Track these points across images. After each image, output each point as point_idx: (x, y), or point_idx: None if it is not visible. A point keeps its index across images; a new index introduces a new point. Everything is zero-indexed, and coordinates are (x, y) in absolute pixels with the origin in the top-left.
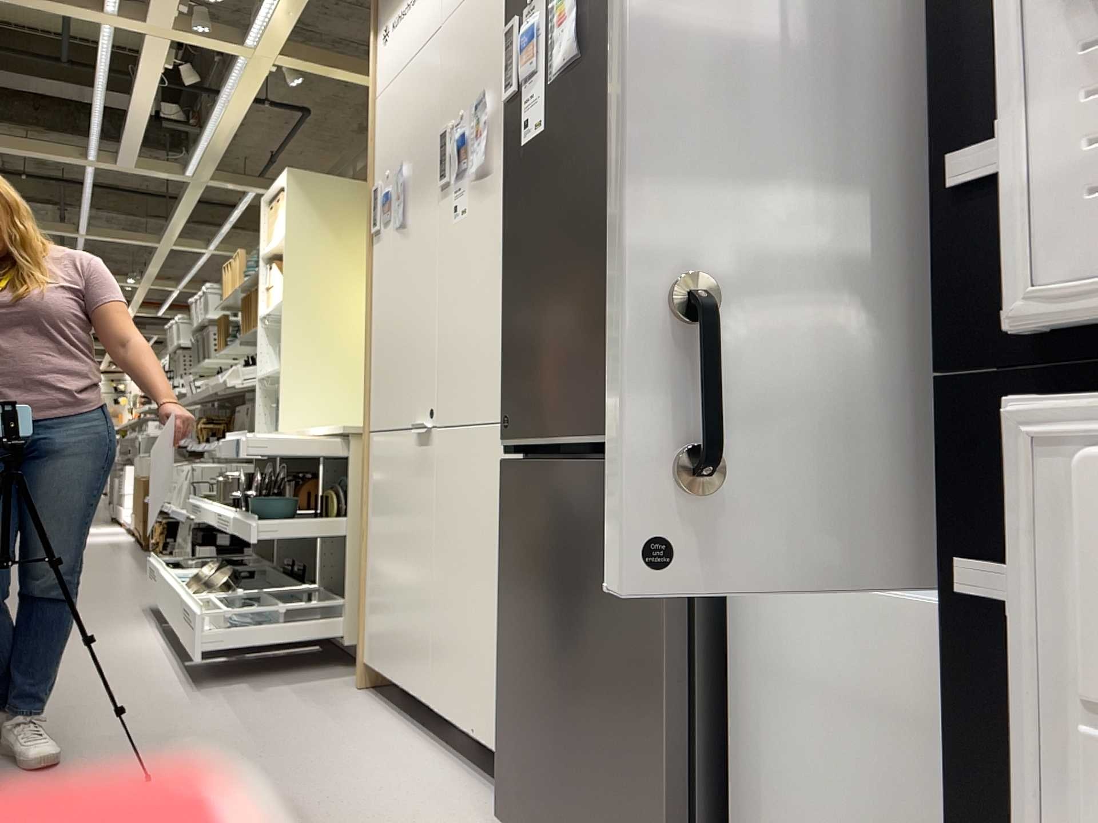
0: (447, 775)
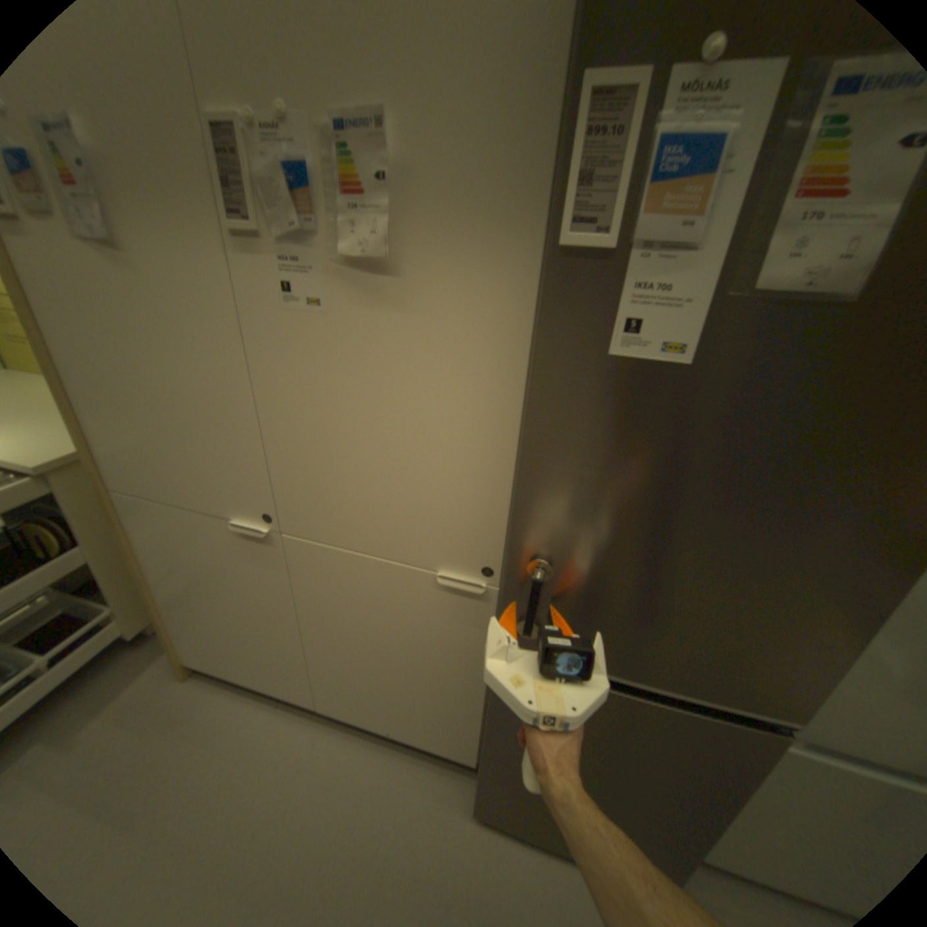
0: (370, 763)
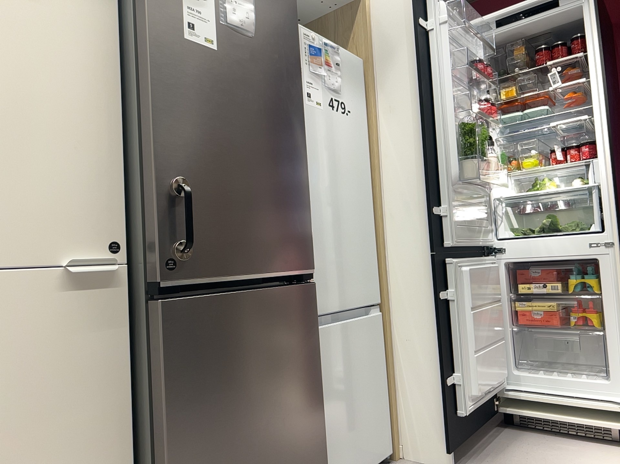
0: None
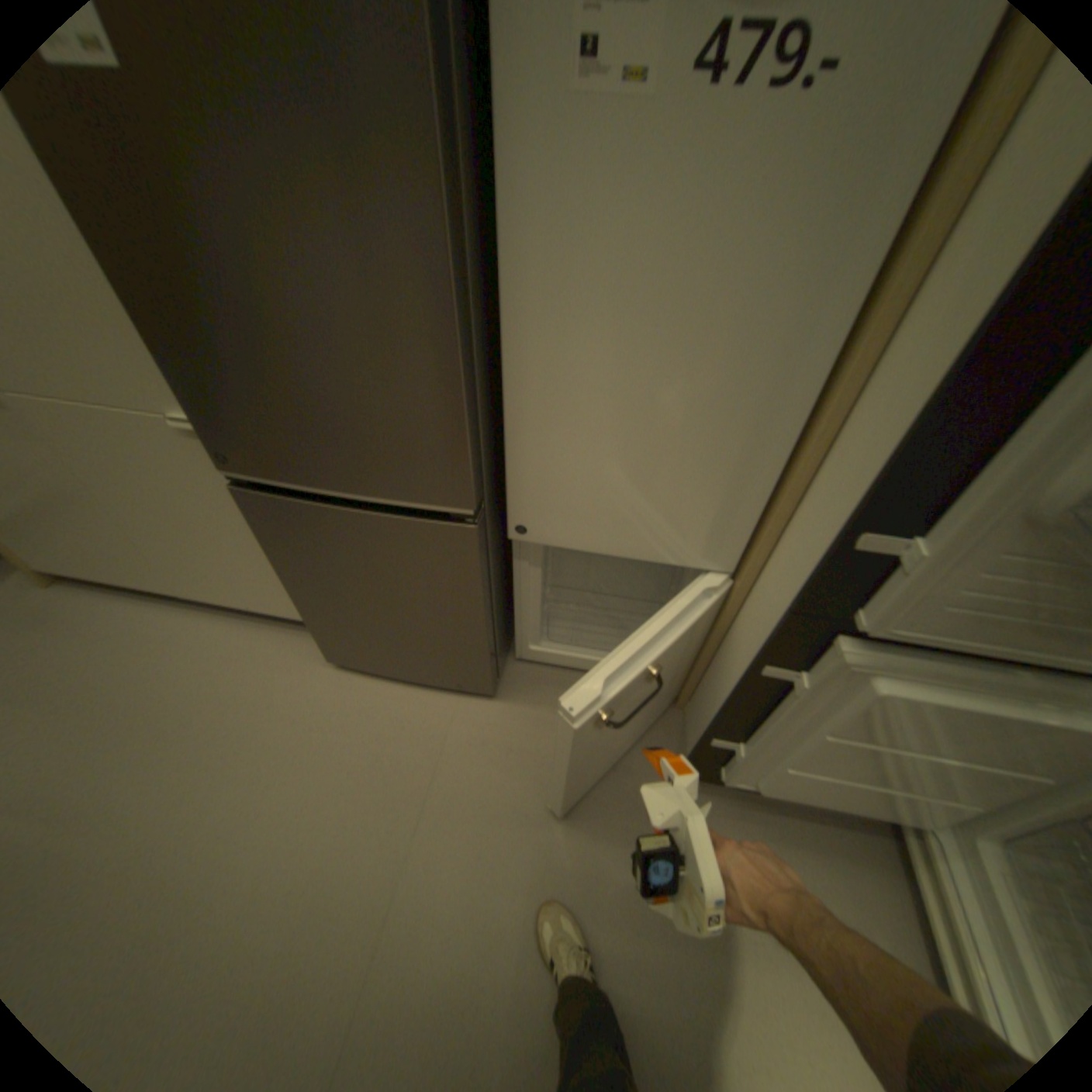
0: (241, 634)
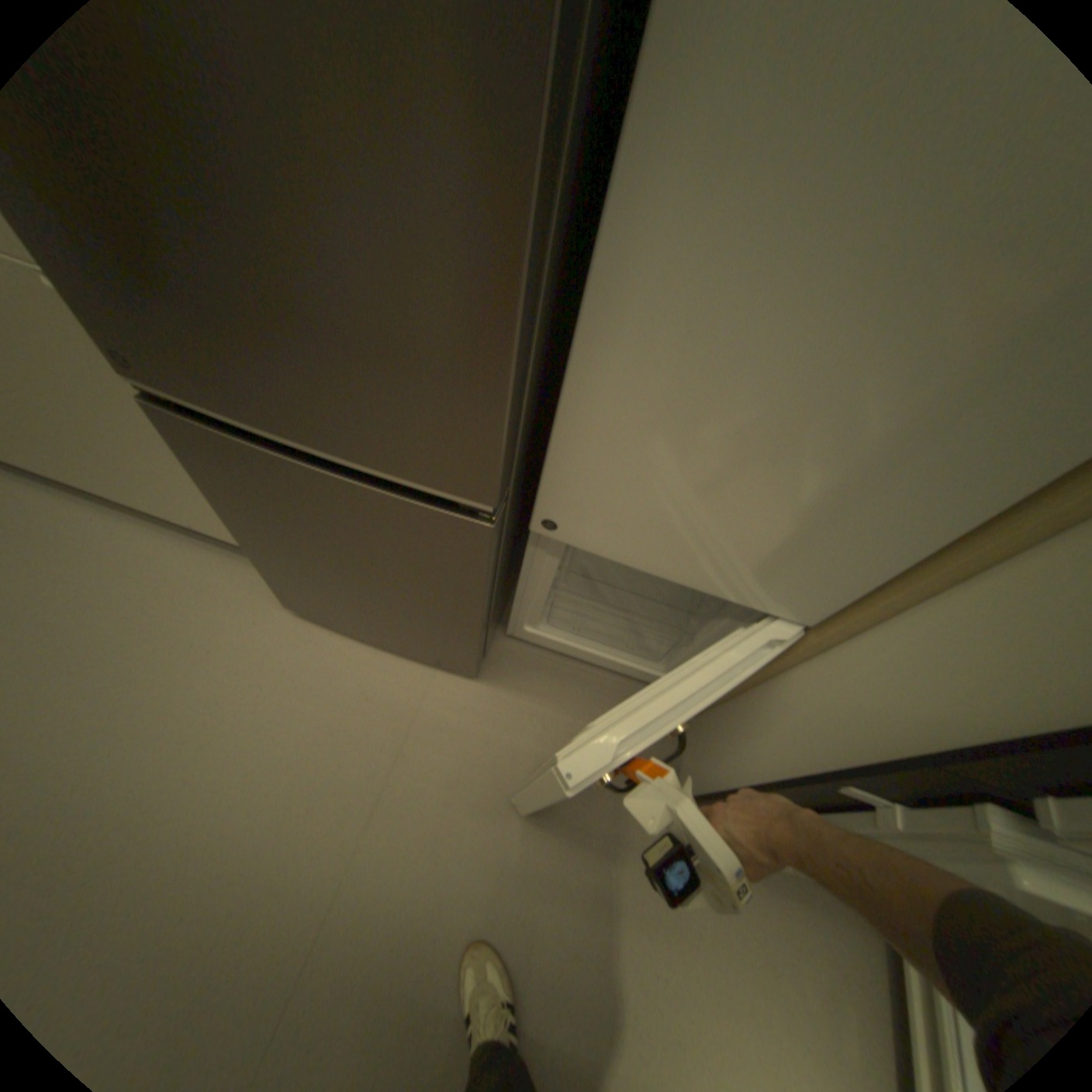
0: (183, 554)
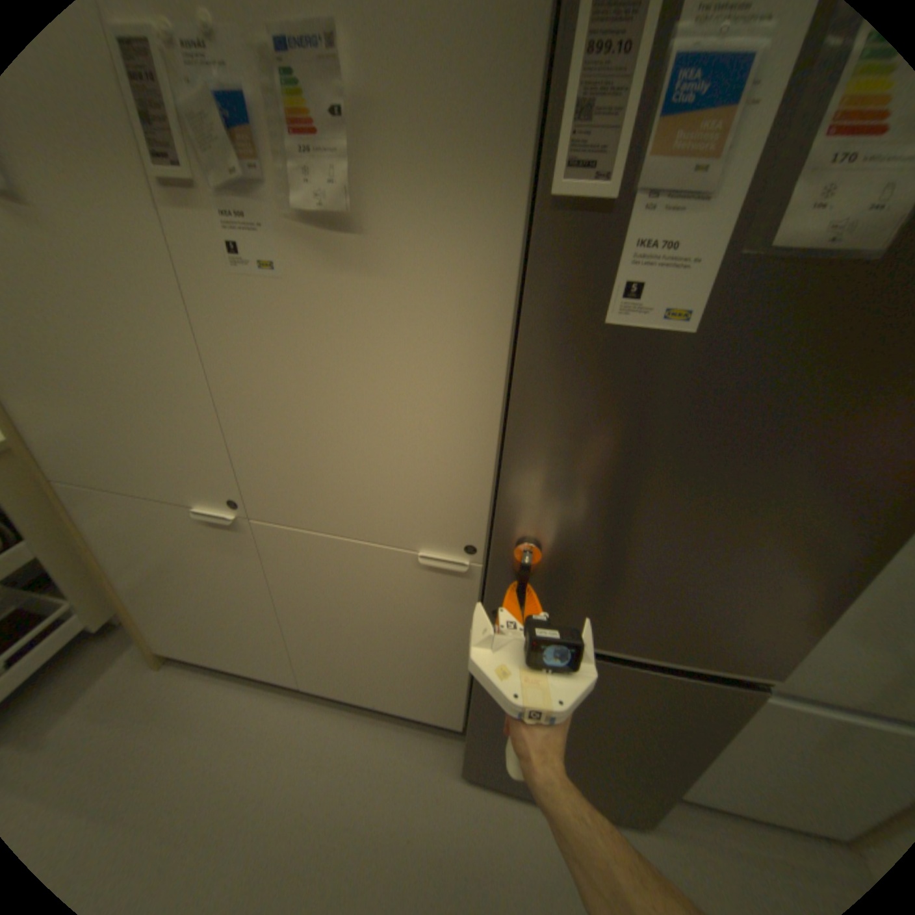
0: (357, 735)
